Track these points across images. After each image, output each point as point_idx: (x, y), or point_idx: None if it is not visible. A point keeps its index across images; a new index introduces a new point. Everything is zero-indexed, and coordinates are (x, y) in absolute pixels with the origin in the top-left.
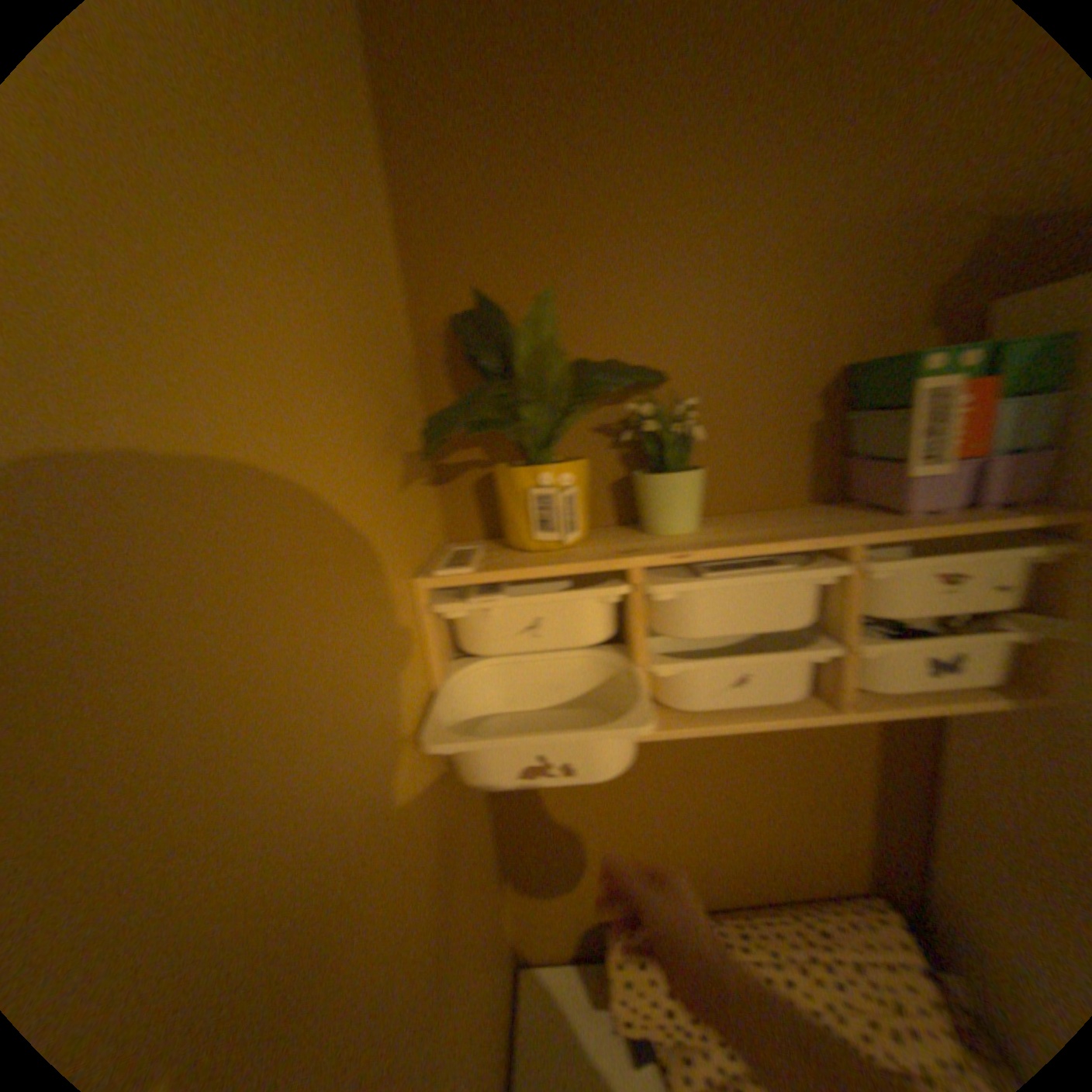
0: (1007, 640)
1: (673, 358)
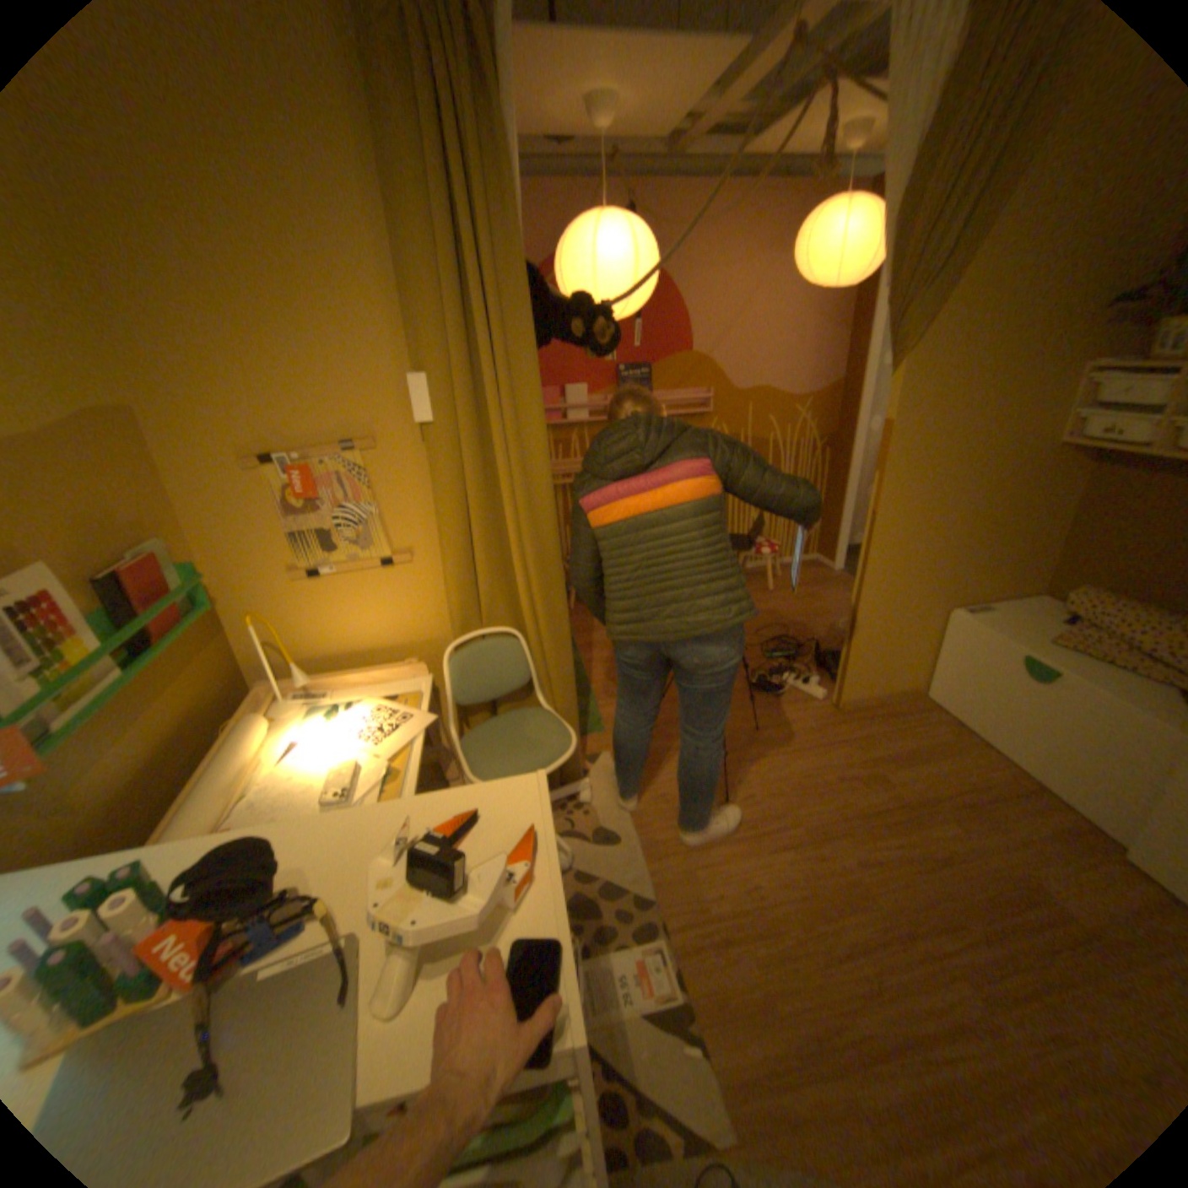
0: None
1: None
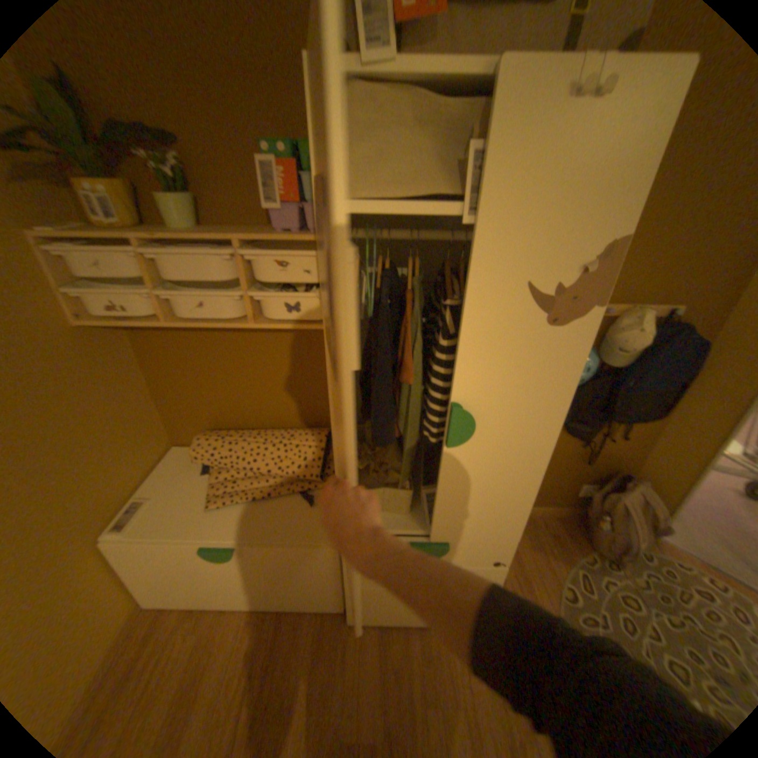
0: (313, 297)
1: (180, 129)
